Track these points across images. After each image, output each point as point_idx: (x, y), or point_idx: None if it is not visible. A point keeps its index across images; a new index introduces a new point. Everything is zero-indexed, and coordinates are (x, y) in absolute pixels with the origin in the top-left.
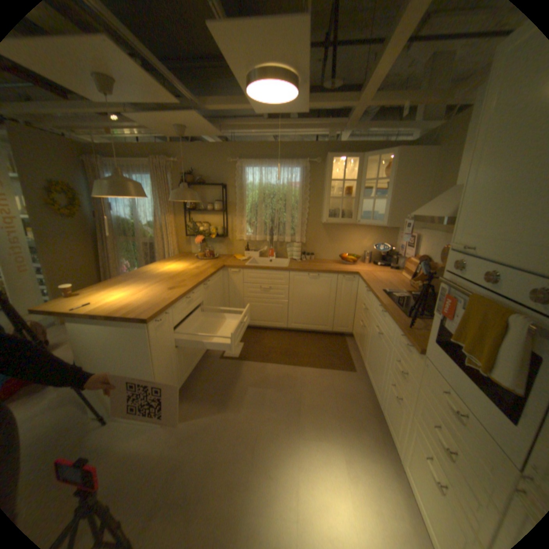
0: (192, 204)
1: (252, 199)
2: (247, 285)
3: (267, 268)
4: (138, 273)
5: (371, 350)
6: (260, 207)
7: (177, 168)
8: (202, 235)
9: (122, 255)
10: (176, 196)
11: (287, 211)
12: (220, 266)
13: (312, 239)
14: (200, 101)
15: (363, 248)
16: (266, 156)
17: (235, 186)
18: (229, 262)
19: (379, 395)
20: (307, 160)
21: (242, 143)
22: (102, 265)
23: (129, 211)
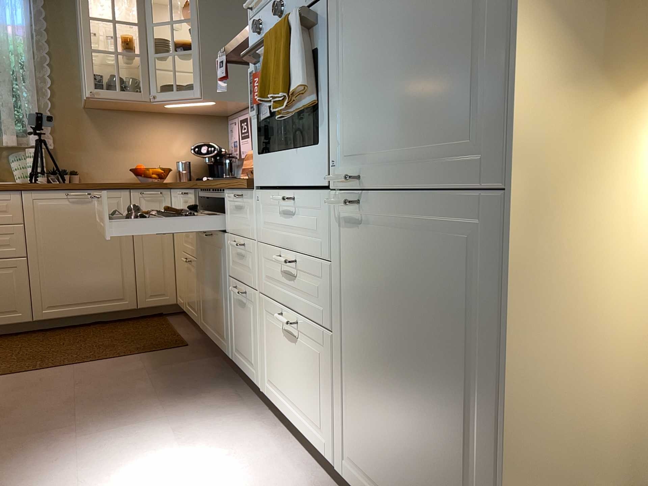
0: None
1: None
2: None
3: None
4: None
5: (203, 285)
6: None
7: None
8: None
9: None
10: None
11: (1, 79)
12: None
13: (71, 143)
14: None
15: (174, 158)
16: None
17: None
18: None
19: (224, 339)
20: None
21: None
22: None
23: None
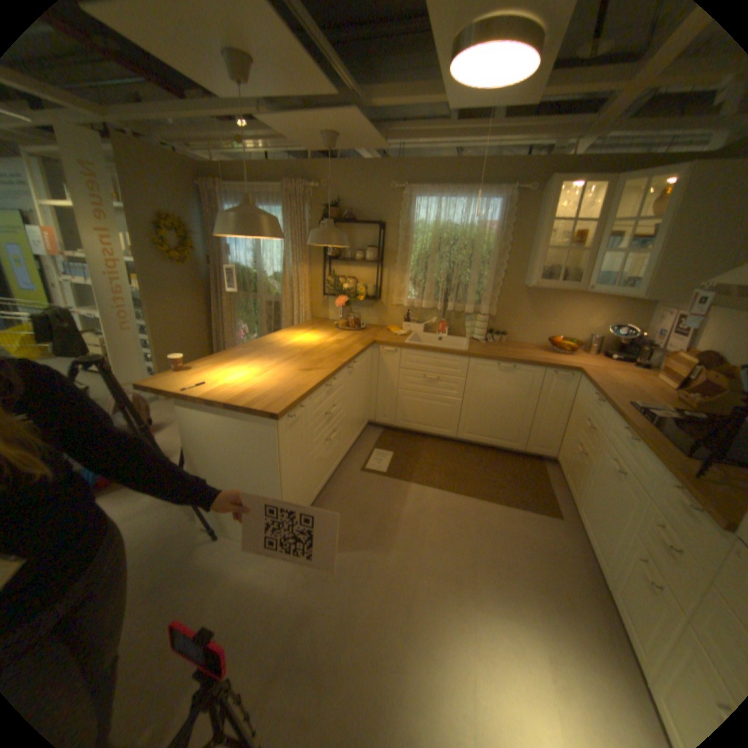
0: (334, 250)
1: (422, 245)
2: (405, 372)
3: (436, 349)
4: (262, 343)
5: (596, 492)
6: (433, 258)
7: (318, 197)
8: (345, 295)
9: (239, 316)
10: (316, 237)
11: (473, 265)
12: (368, 341)
13: (507, 311)
14: (365, 91)
15: (589, 330)
16: (450, 180)
17: (397, 225)
18: (381, 336)
19: (608, 565)
20: (516, 186)
21: (416, 159)
22: (215, 327)
23: (251, 257)
